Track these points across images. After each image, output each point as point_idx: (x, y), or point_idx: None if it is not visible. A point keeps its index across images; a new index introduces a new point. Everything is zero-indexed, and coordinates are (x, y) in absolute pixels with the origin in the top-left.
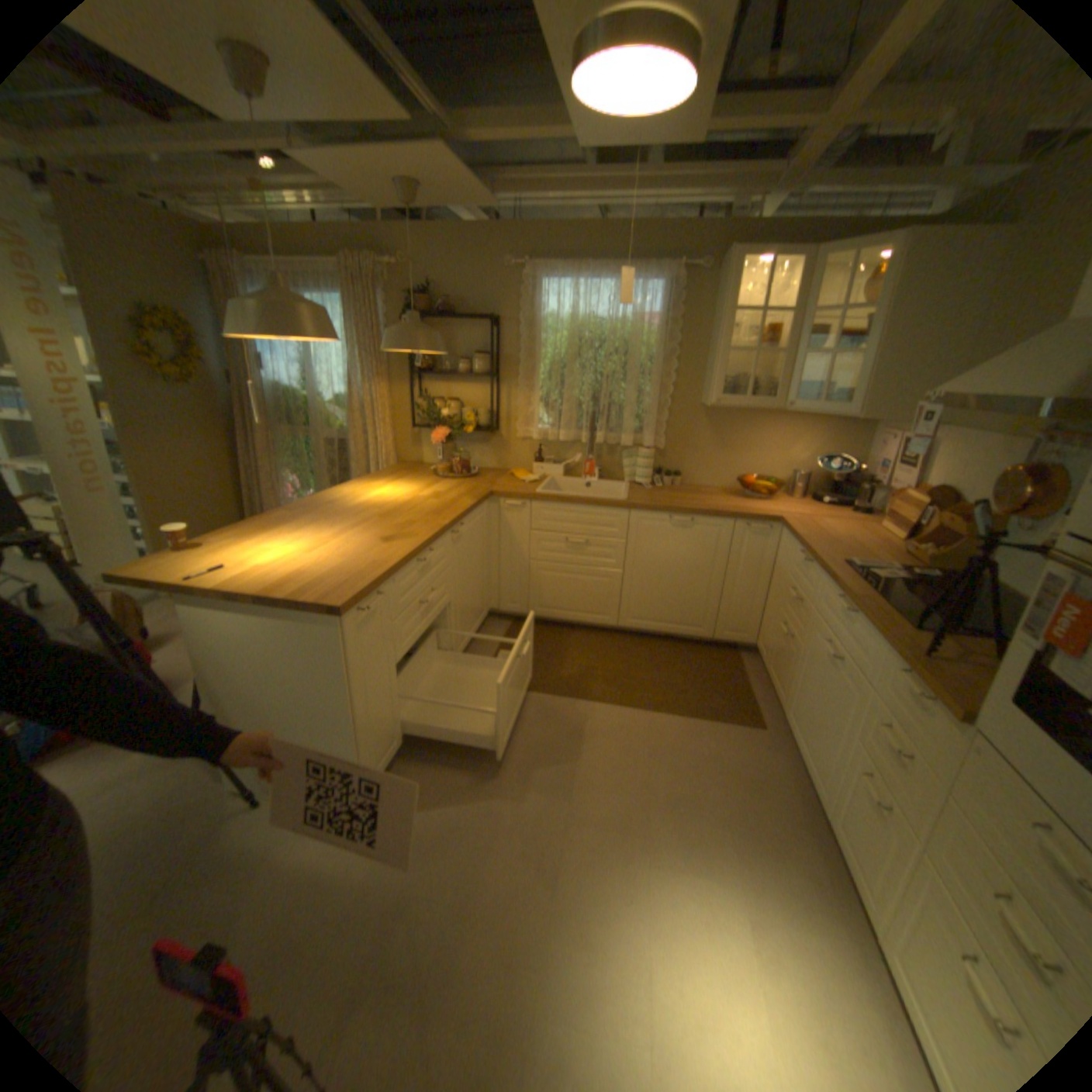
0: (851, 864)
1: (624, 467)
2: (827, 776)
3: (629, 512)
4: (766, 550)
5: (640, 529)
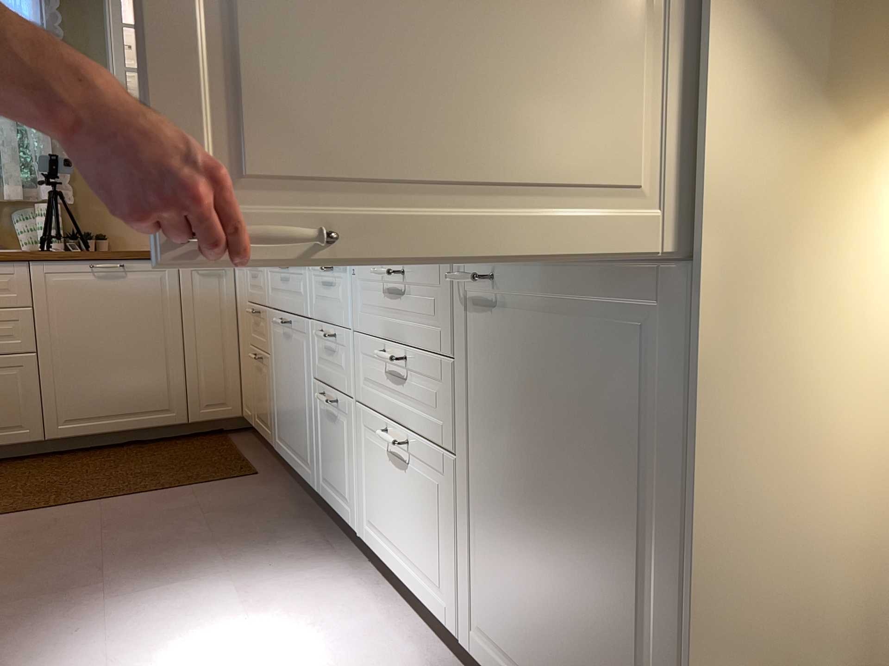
0: (334, 502)
1: (19, 232)
2: (306, 450)
3: (30, 267)
4: (223, 292)
5: (52, 288)
